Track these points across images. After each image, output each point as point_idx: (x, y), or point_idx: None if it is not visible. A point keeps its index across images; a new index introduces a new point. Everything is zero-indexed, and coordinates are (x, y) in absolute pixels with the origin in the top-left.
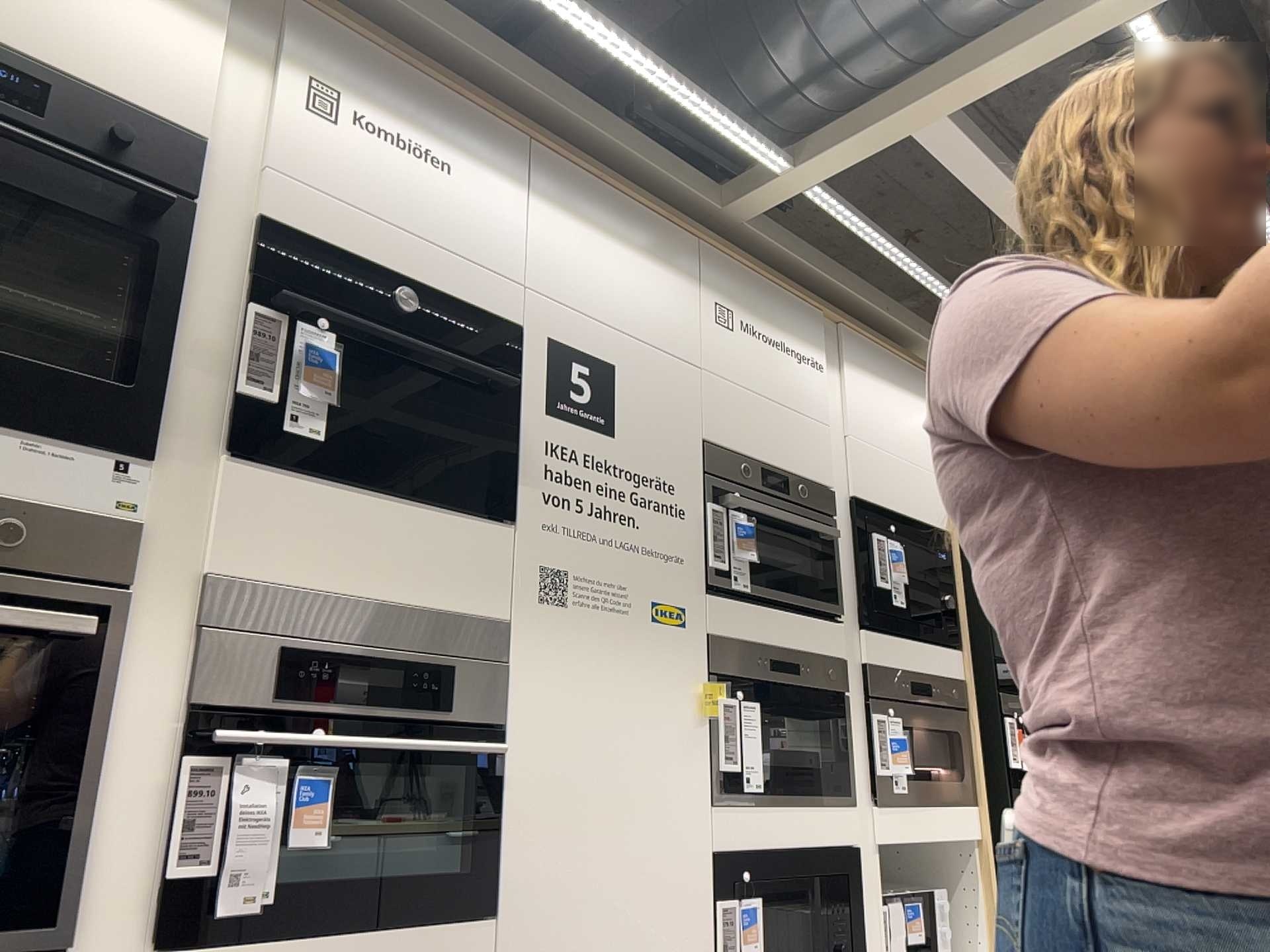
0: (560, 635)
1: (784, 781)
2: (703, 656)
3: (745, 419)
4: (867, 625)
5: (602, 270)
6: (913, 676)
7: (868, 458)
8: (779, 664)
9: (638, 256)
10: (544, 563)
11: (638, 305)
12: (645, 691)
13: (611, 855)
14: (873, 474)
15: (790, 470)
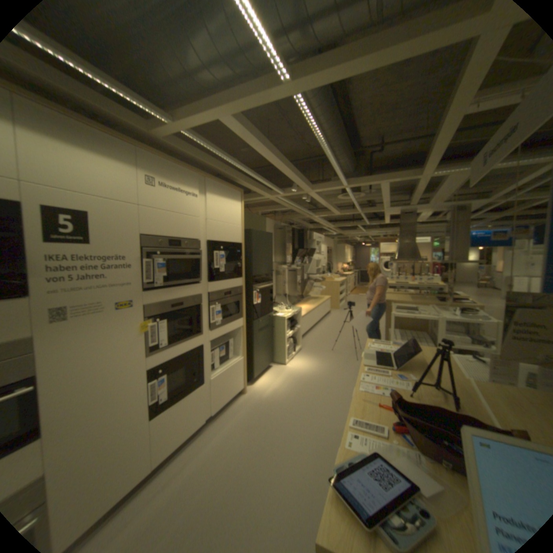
0: (62, 335)
1: (178, 341)
2: (142, 315)
3: (163, 221)
4: (214, 280)
5: (74, 162)
6: (229, 291)
7: (218, 225)
8: (177, 306)
9: (99, 152)
10: (47, 309)
11: (100, 178)
12: (113, 338)
13: (99, 398)
14: (220, 230)
15: (185, 236)
